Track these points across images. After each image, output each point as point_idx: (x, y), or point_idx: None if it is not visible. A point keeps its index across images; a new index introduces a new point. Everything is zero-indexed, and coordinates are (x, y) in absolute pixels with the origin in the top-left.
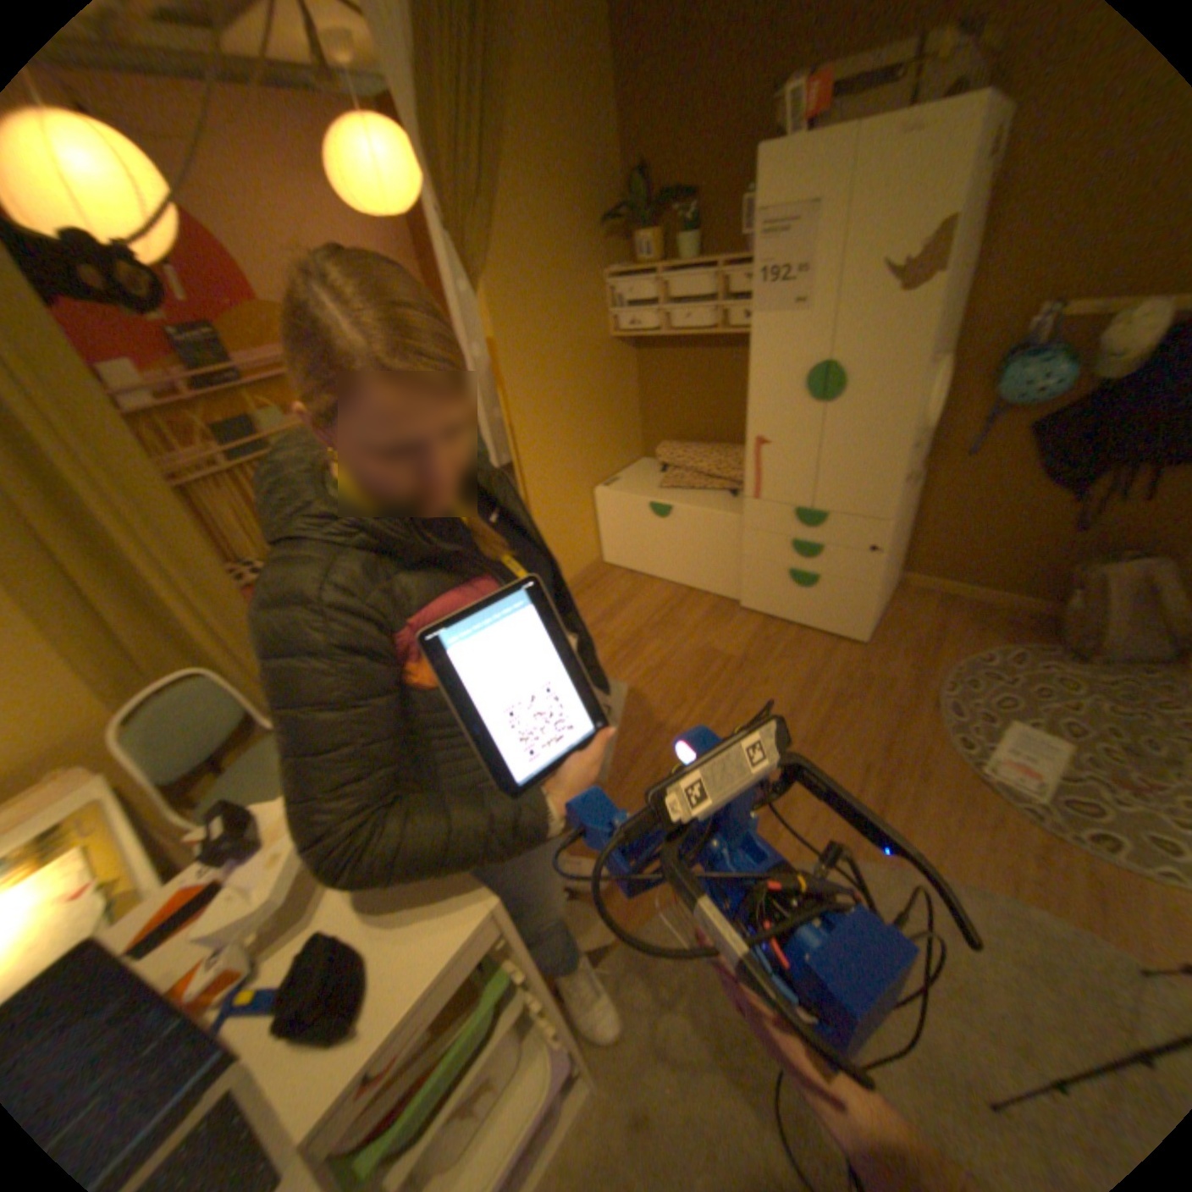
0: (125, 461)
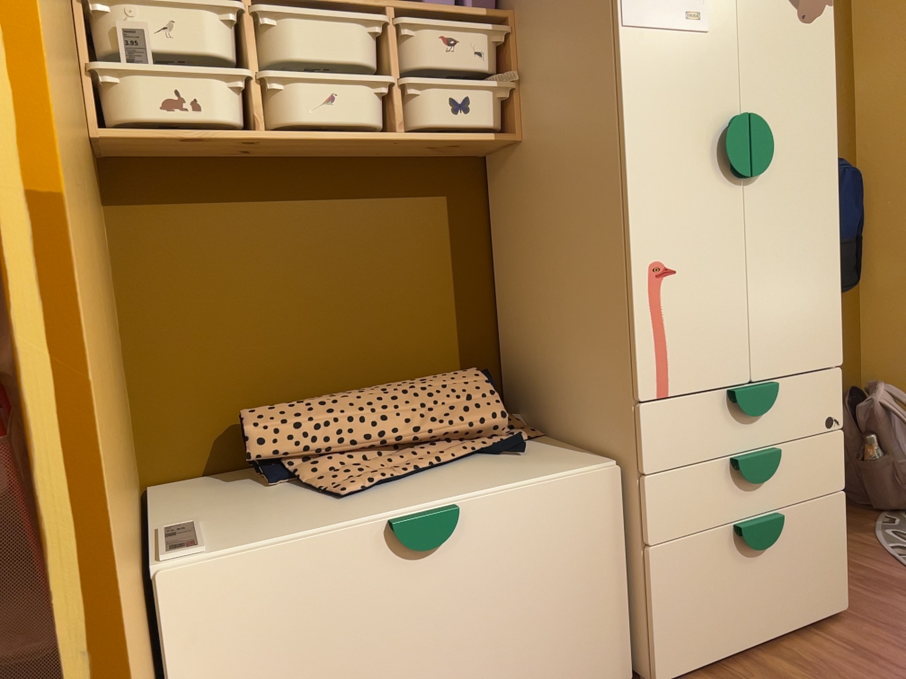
0: None
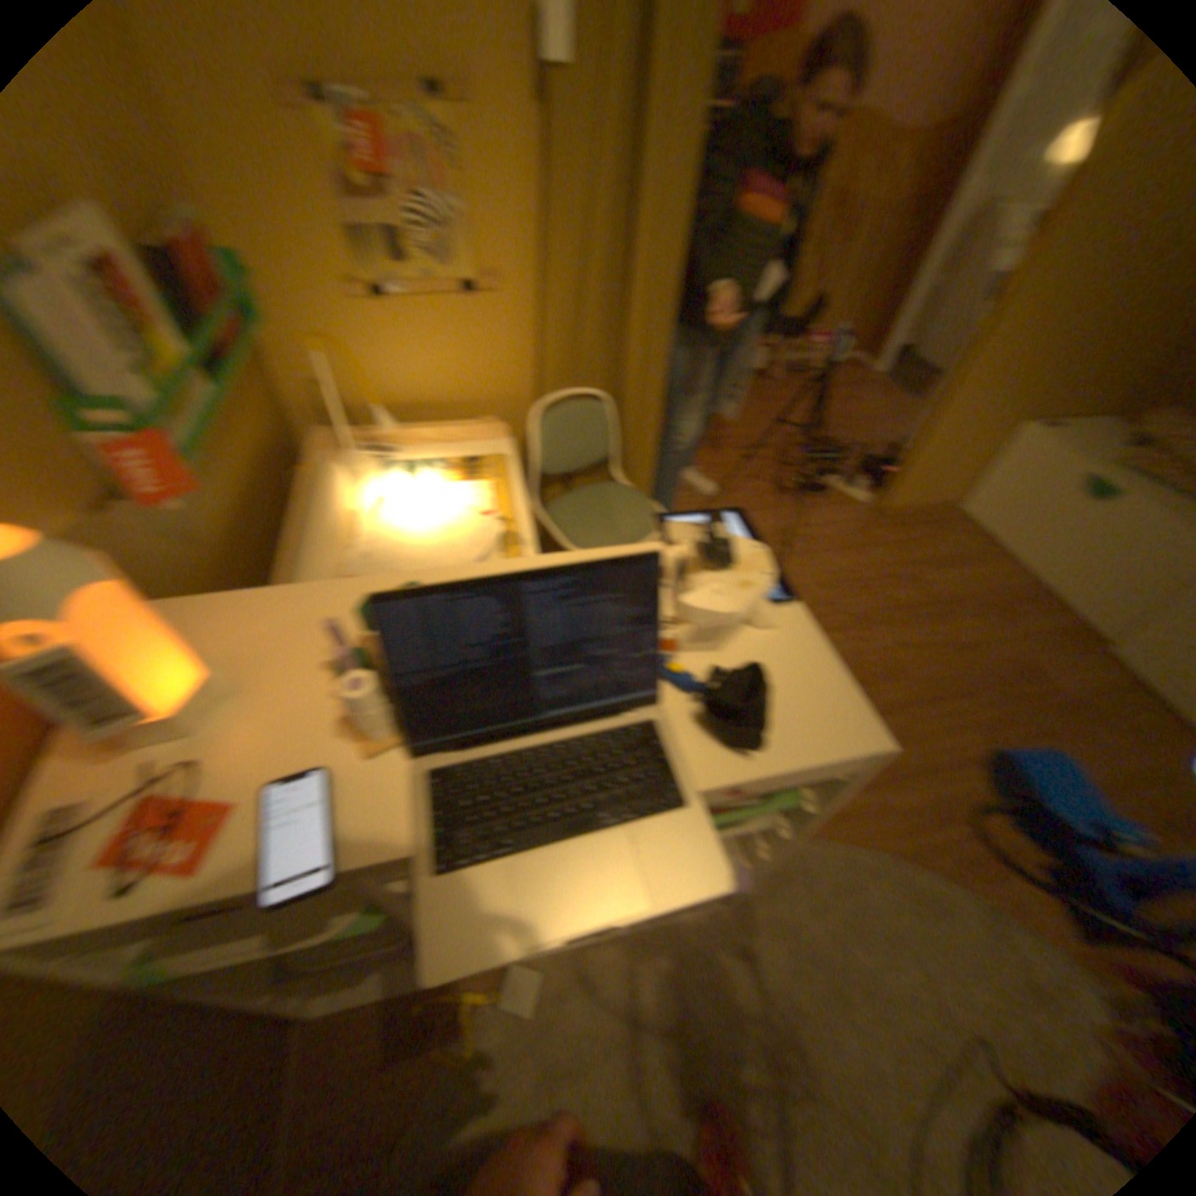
0: (676, 162)
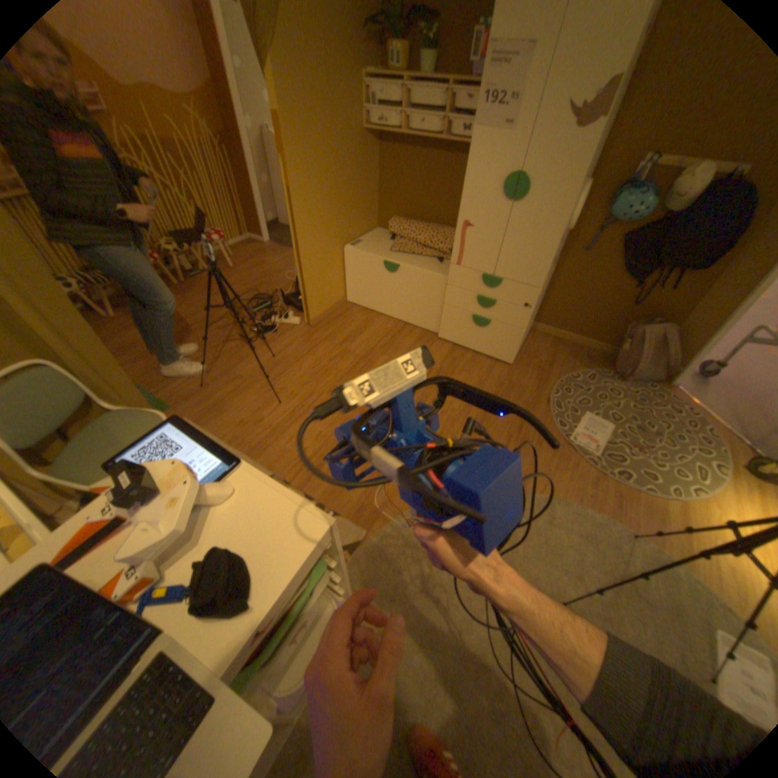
0: None
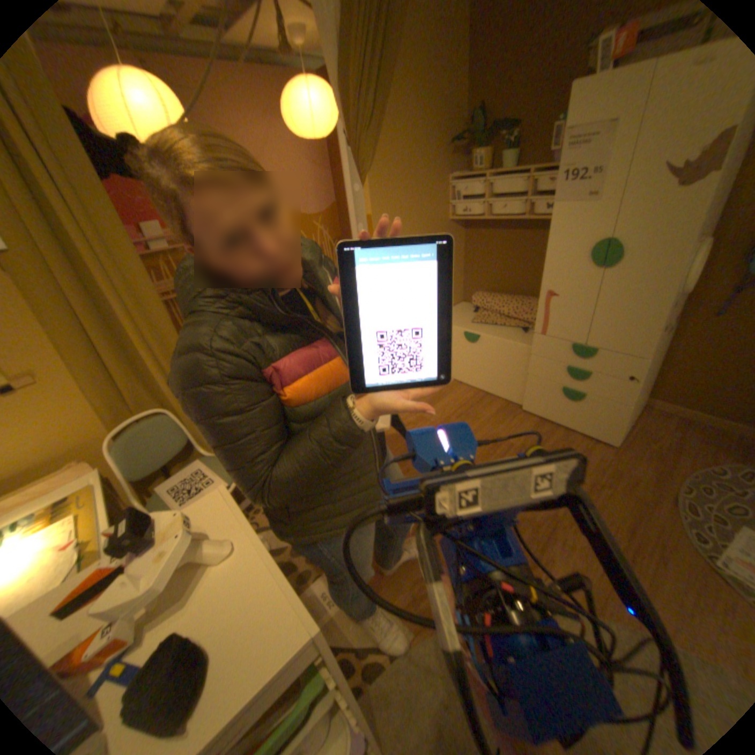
0: (132, 274)
